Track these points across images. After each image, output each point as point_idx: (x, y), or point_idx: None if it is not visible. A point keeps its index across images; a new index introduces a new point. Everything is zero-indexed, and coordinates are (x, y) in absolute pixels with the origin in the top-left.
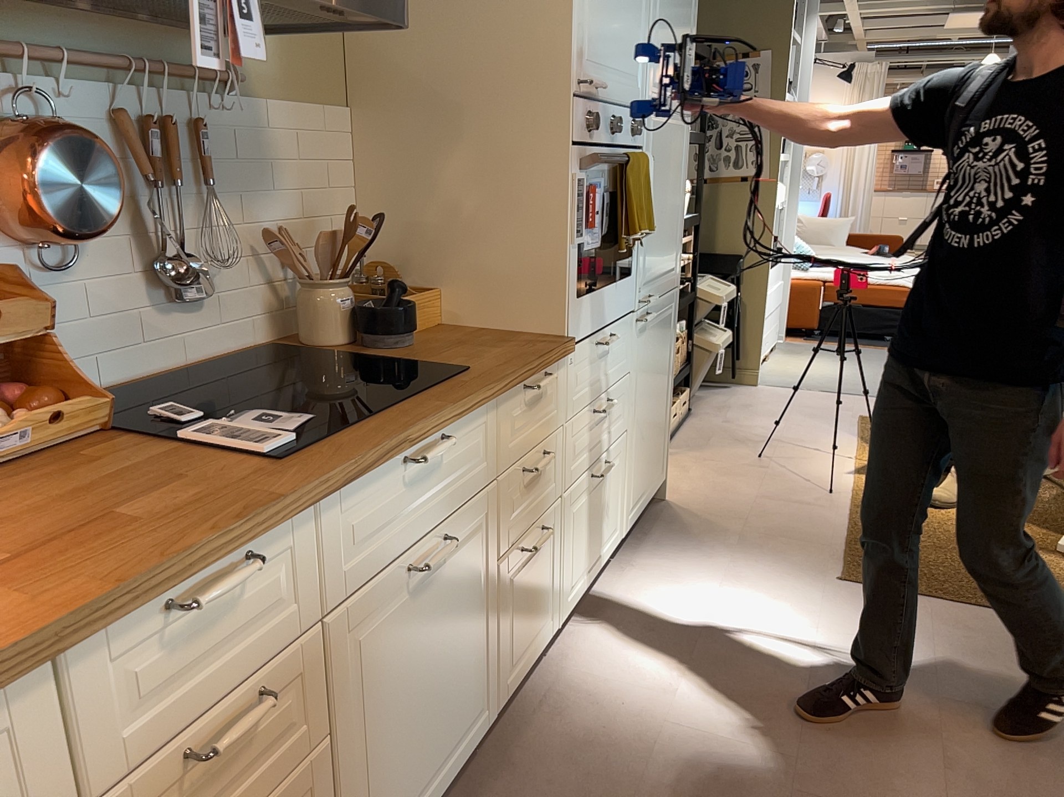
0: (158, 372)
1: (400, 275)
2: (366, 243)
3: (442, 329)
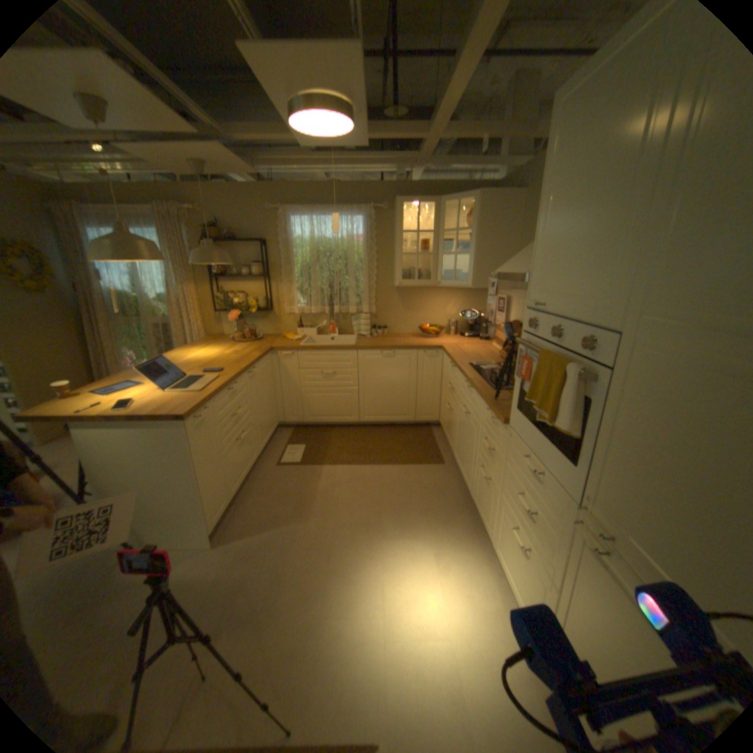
0: None
1: None
2: None
3: None
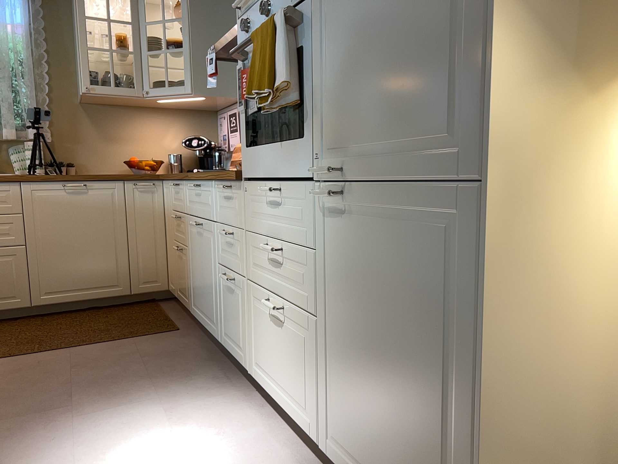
0: None
1: None
2: None
3: None
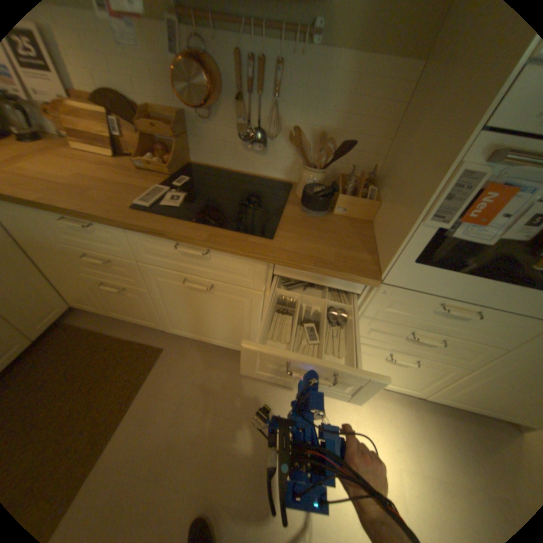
0: (238, 170)
1: (362, 182)
2: (333, 153)
3: (358, 223)
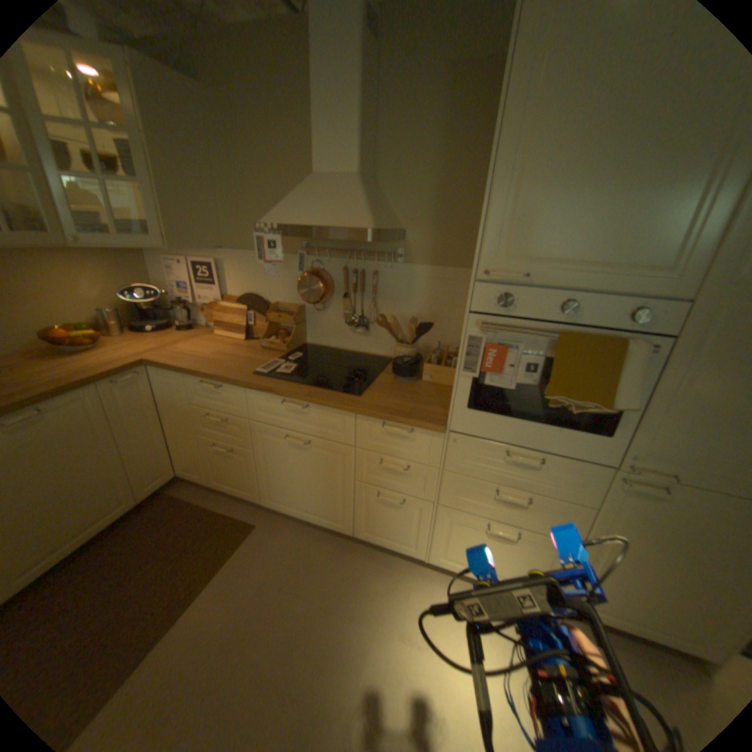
0: (346, 349)
1: (444, 354)
2: (415, 332)
3: (442, 388)
